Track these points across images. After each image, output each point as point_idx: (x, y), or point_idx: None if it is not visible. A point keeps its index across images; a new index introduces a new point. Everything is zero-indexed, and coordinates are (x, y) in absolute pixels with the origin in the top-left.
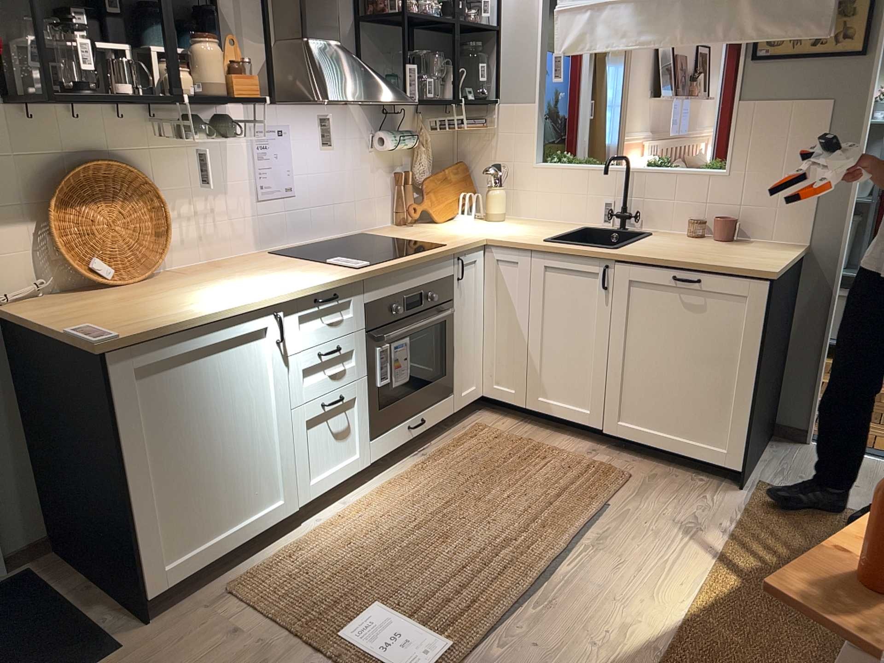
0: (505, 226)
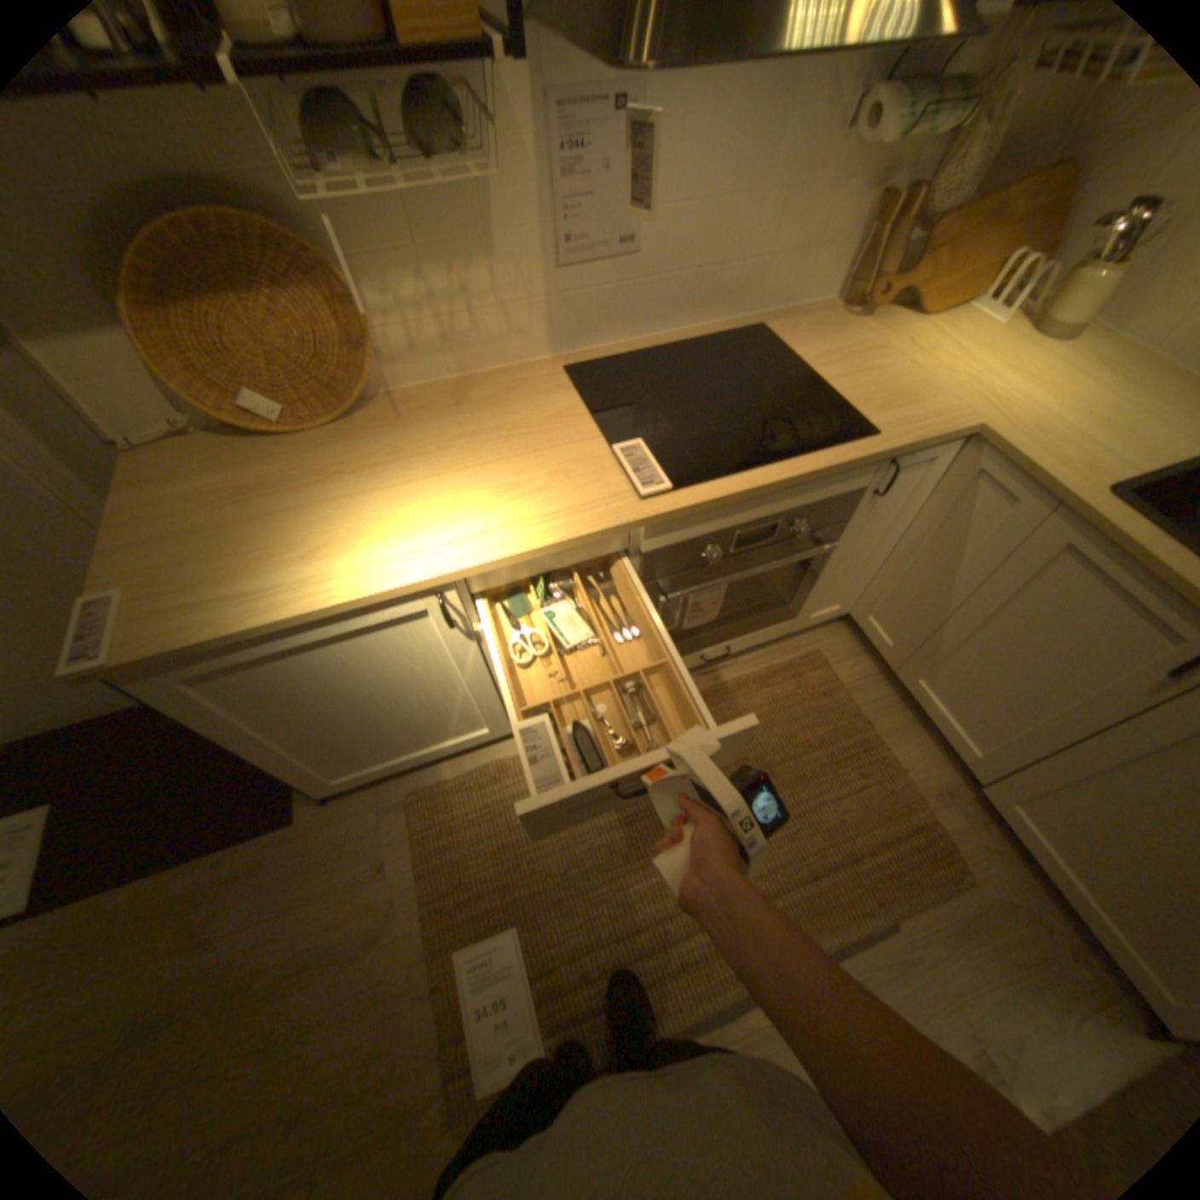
0: (1058, 368)
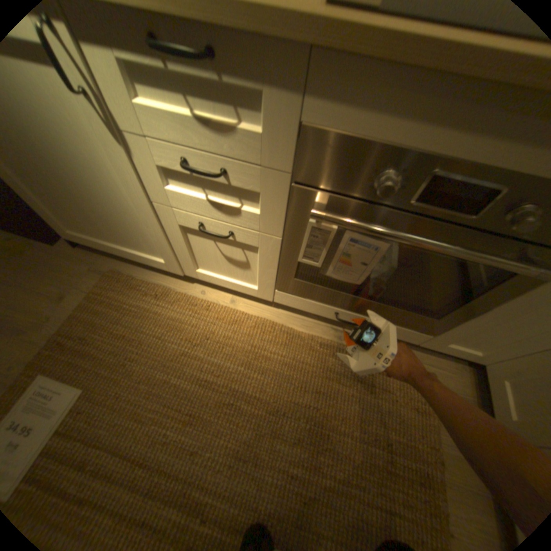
0: None
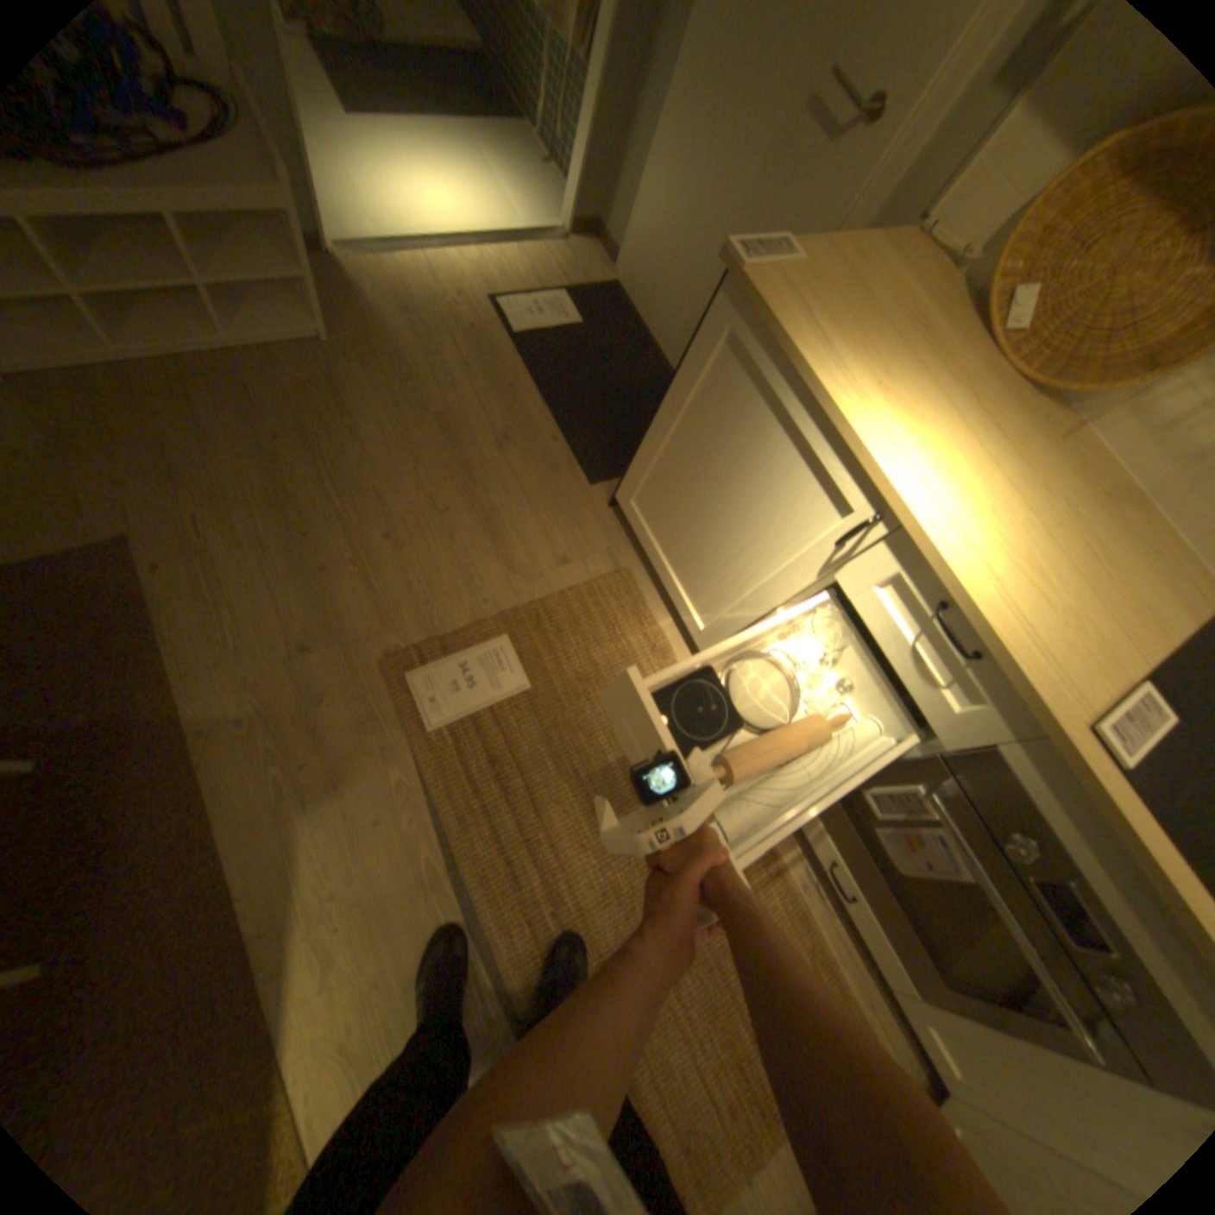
0: None
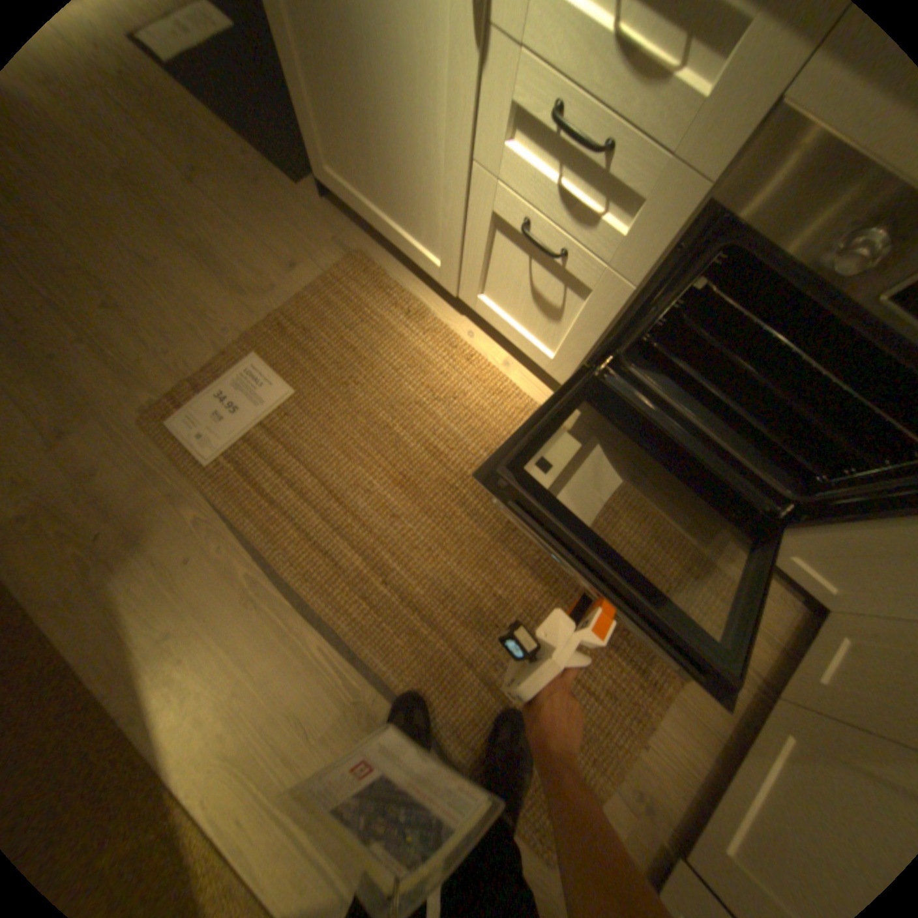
0: None
